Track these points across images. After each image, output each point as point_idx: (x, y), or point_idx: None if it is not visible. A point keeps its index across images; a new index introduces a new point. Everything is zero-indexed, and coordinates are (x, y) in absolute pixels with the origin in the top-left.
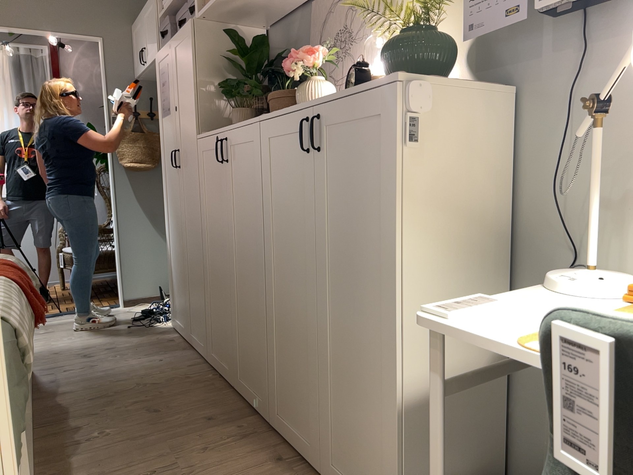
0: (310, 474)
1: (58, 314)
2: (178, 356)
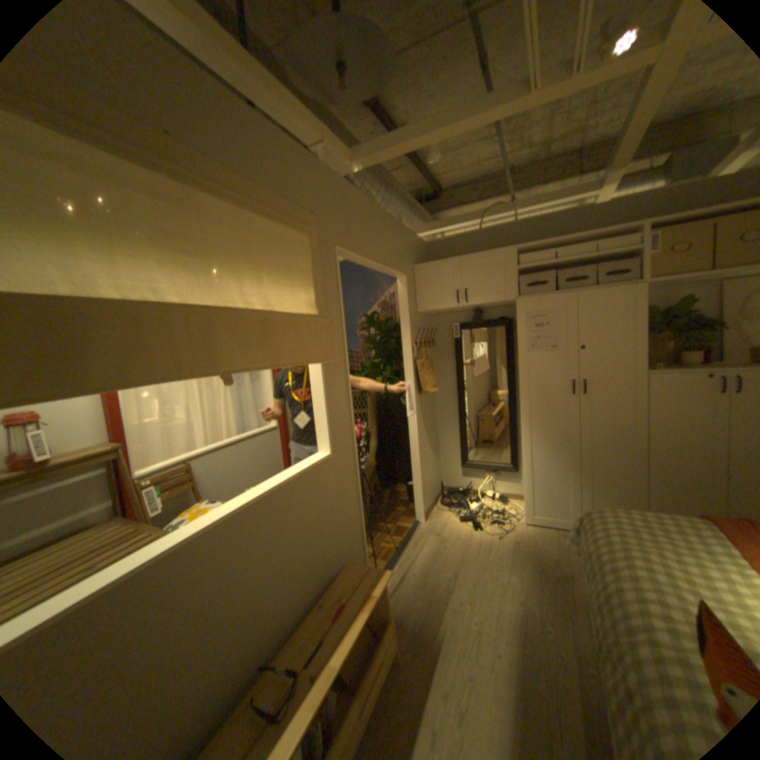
0: None
1: (398, 553)
2: None
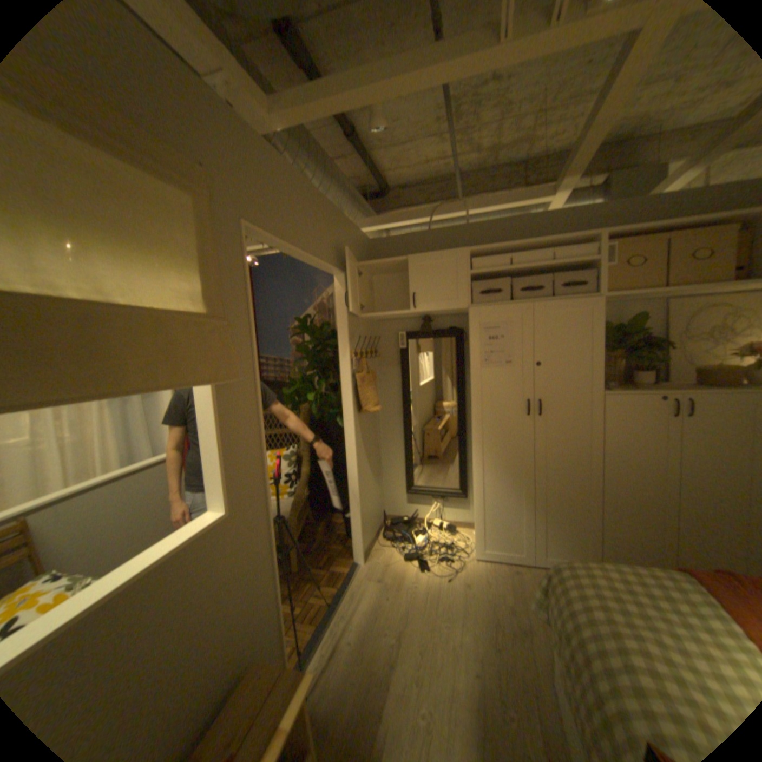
0: None
1: (330, 612)
2: None
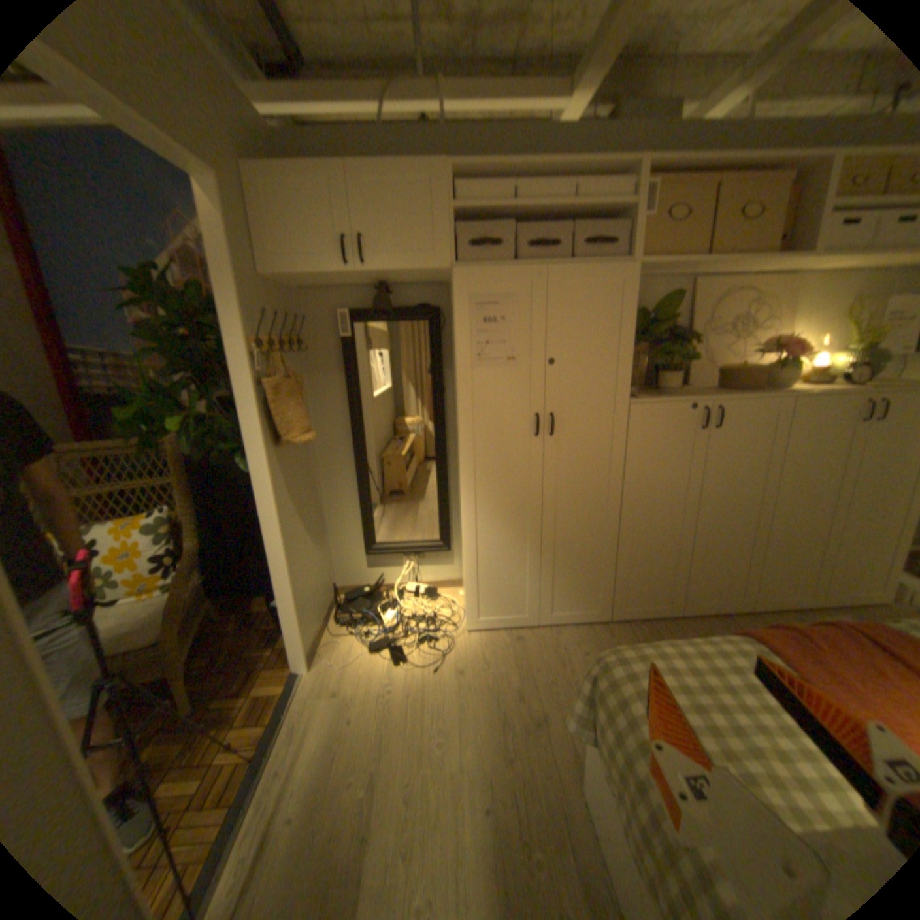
0: (813, 612)
1: (255, 768)
2: (578, 641)
